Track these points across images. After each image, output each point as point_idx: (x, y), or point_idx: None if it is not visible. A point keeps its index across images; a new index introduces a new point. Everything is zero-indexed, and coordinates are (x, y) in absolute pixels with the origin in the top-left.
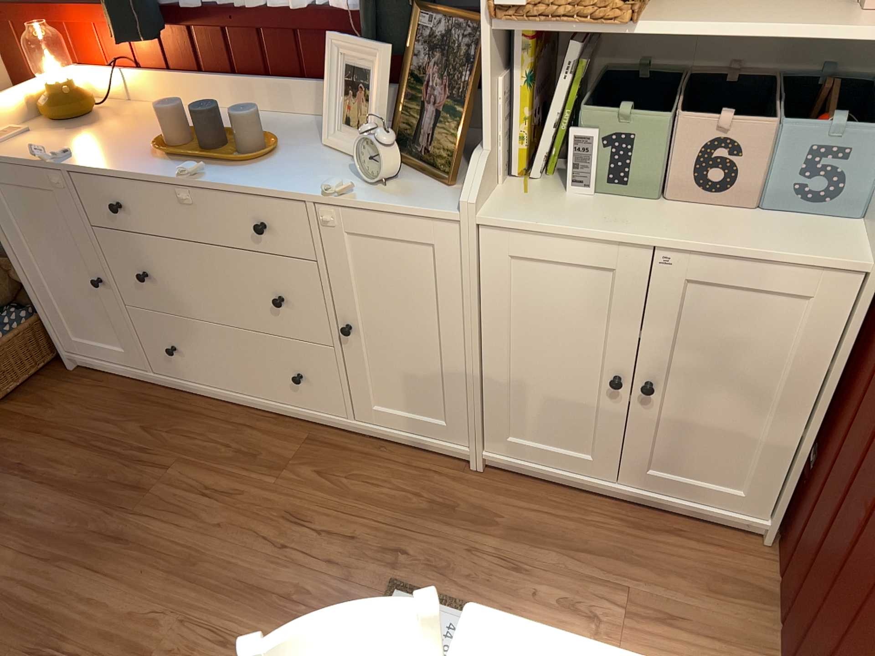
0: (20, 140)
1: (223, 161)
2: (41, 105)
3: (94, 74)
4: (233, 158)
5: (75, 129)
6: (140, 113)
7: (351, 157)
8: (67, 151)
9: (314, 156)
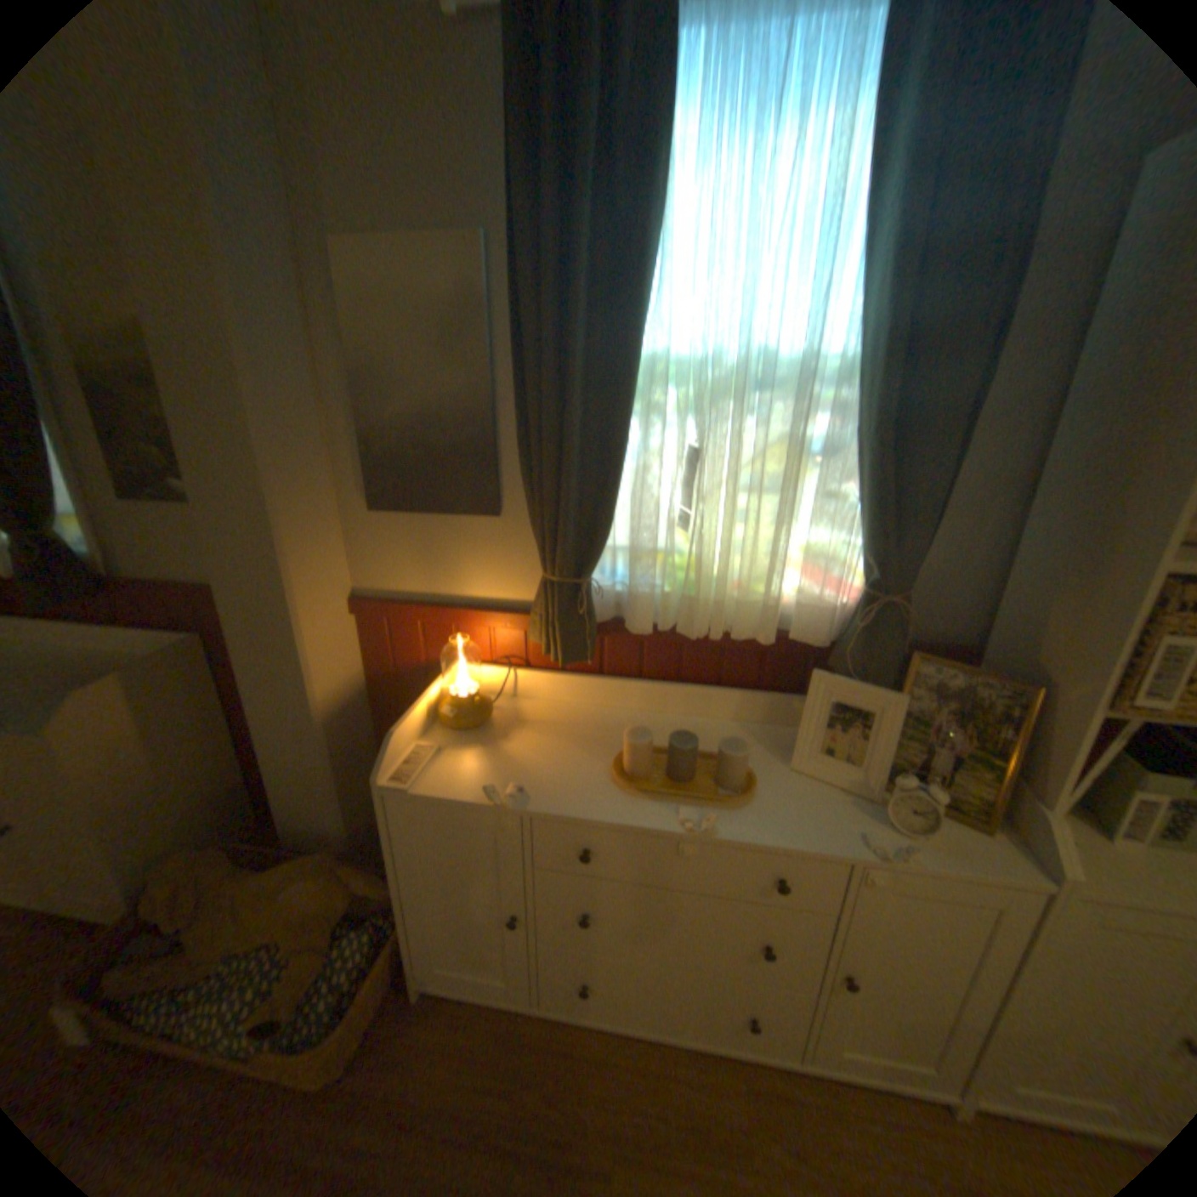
0: (439, 766)
1: (713, 803)
2: (446, 716)
3: (482, 673)
4: (732, 803)
5: (489, 744)
6: (541, 715)
7: (841, 792)
8: (520, 789)
9: (796, 788)
